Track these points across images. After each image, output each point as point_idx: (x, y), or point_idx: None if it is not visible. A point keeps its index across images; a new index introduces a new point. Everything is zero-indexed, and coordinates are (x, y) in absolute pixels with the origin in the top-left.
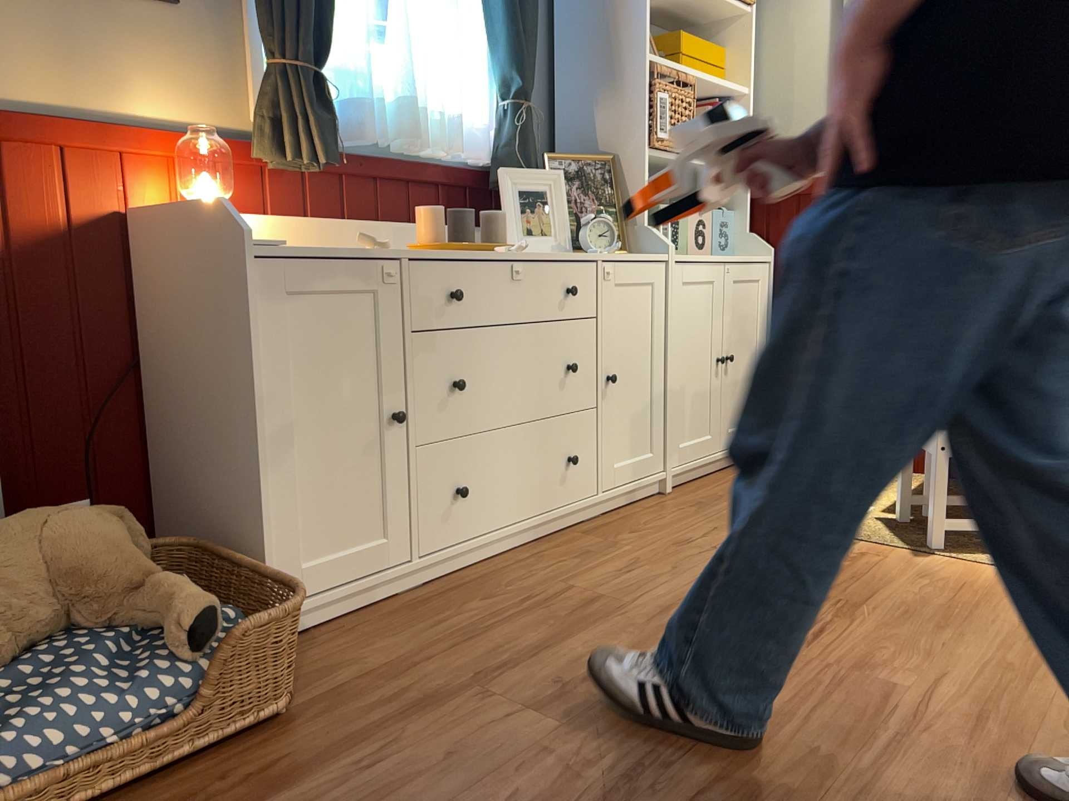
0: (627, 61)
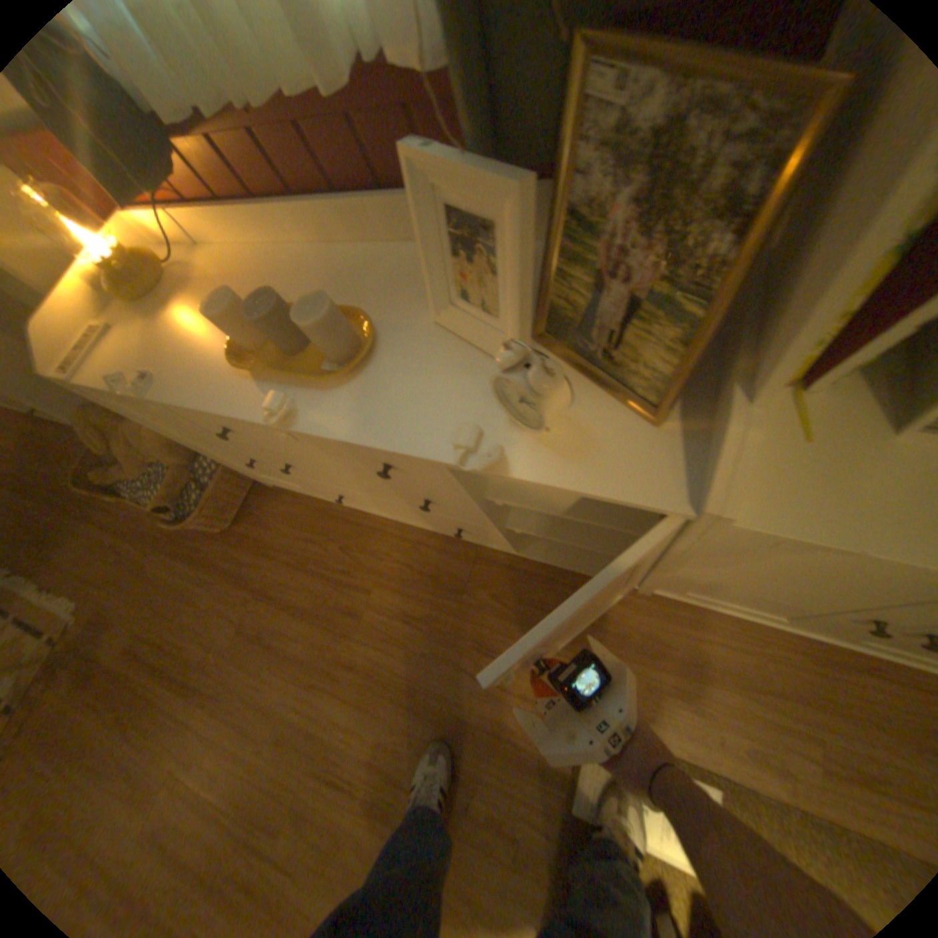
0: None
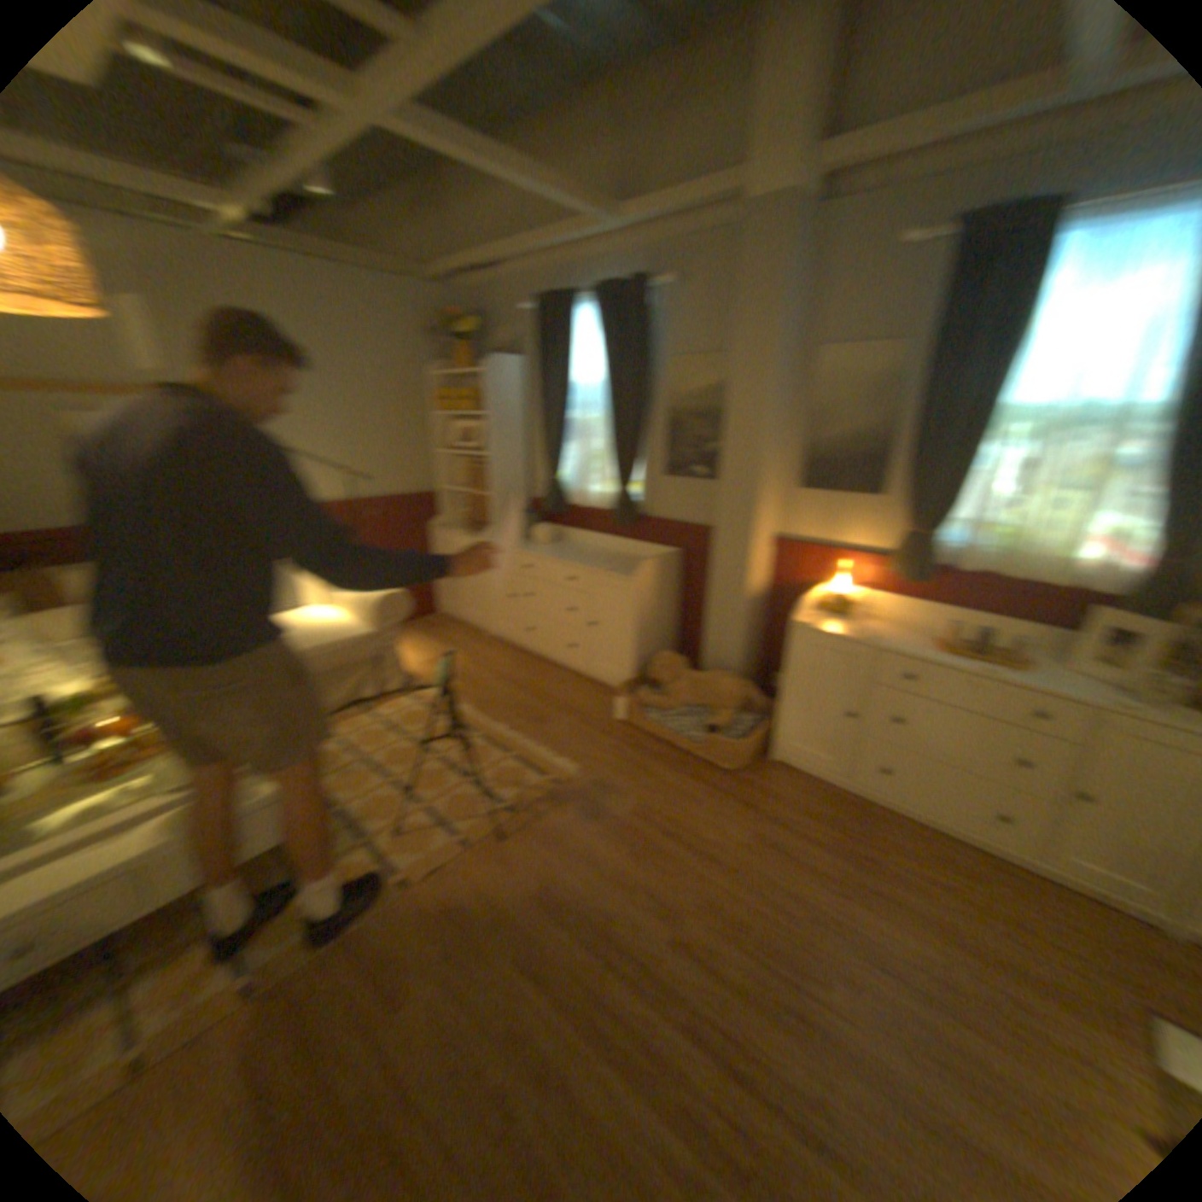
0: None
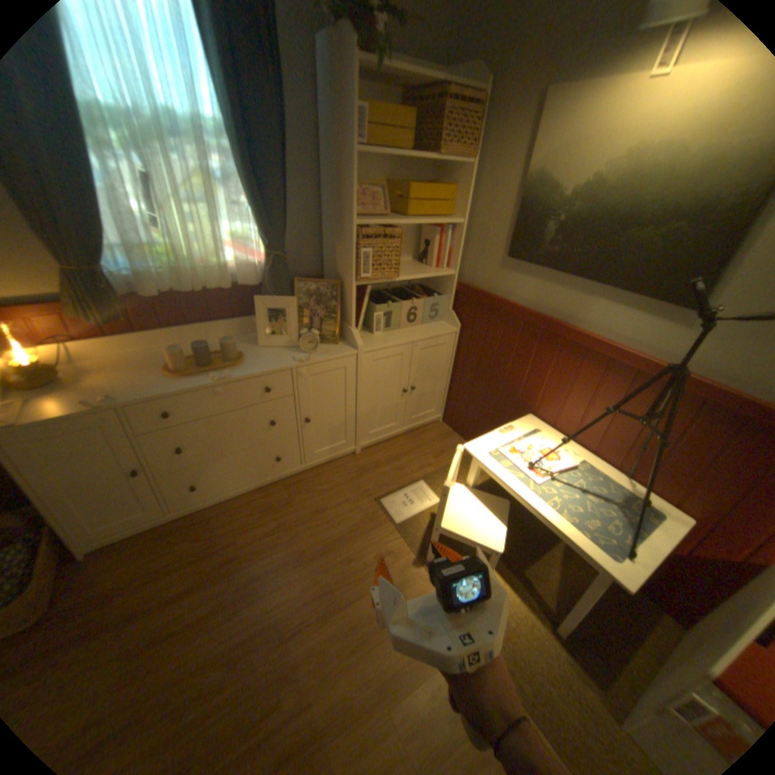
0: (346, 223)
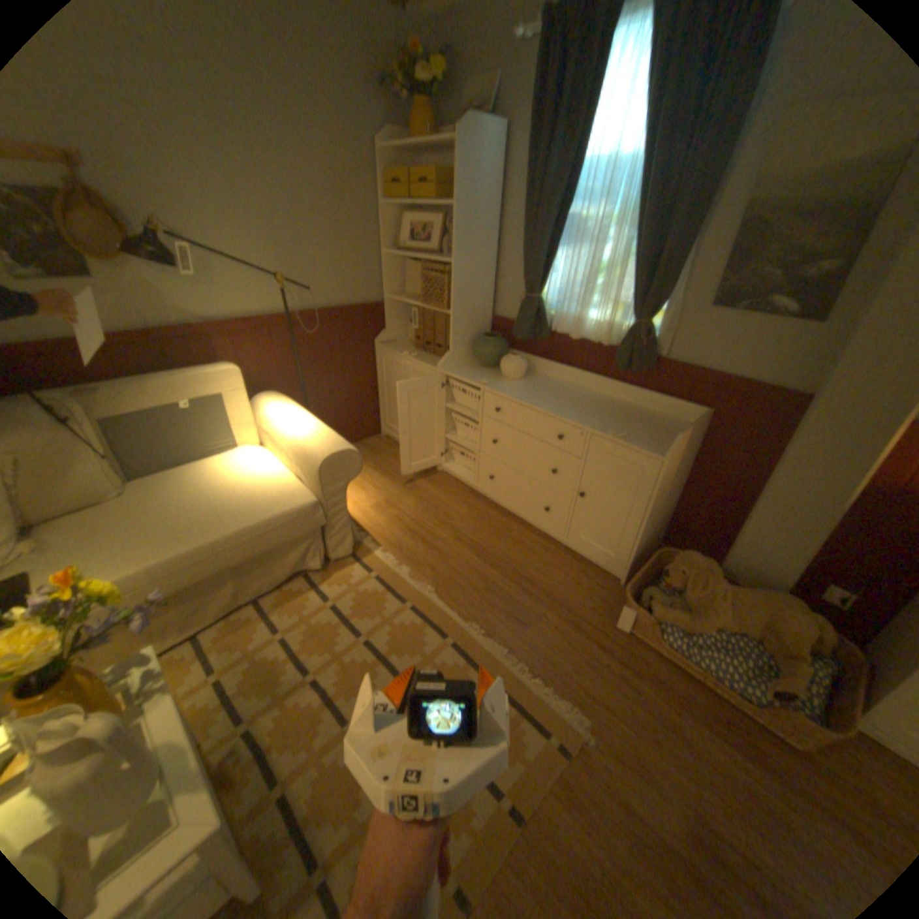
0: None
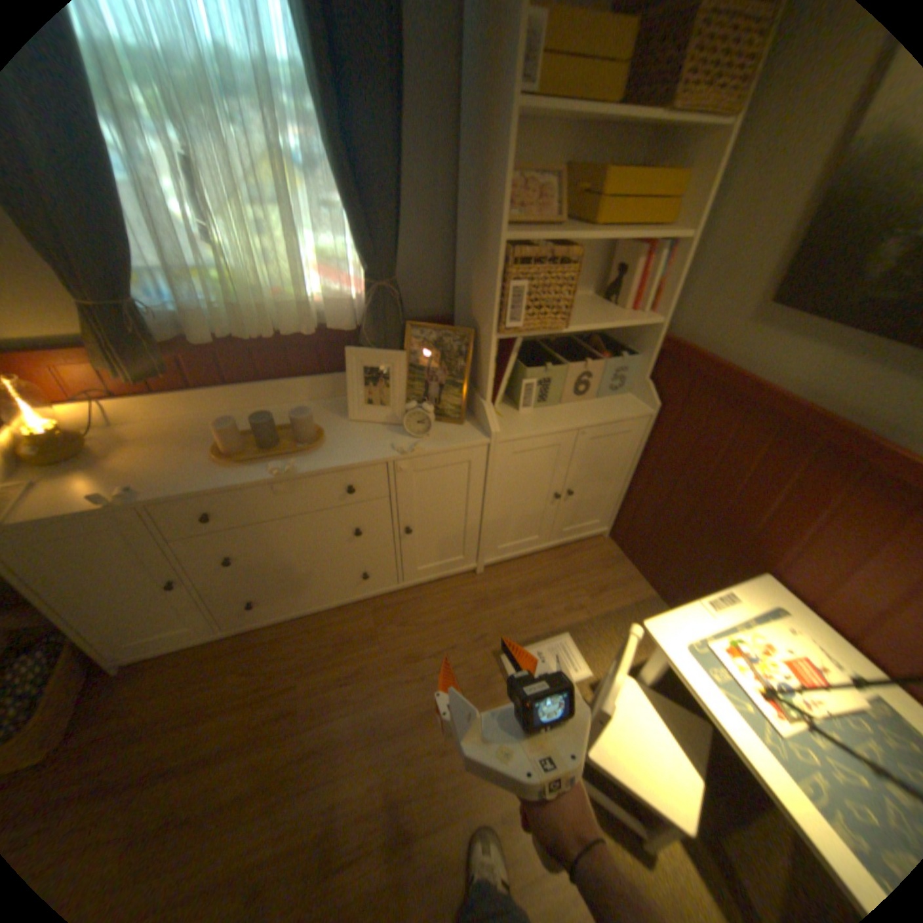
0: (490, 236)
